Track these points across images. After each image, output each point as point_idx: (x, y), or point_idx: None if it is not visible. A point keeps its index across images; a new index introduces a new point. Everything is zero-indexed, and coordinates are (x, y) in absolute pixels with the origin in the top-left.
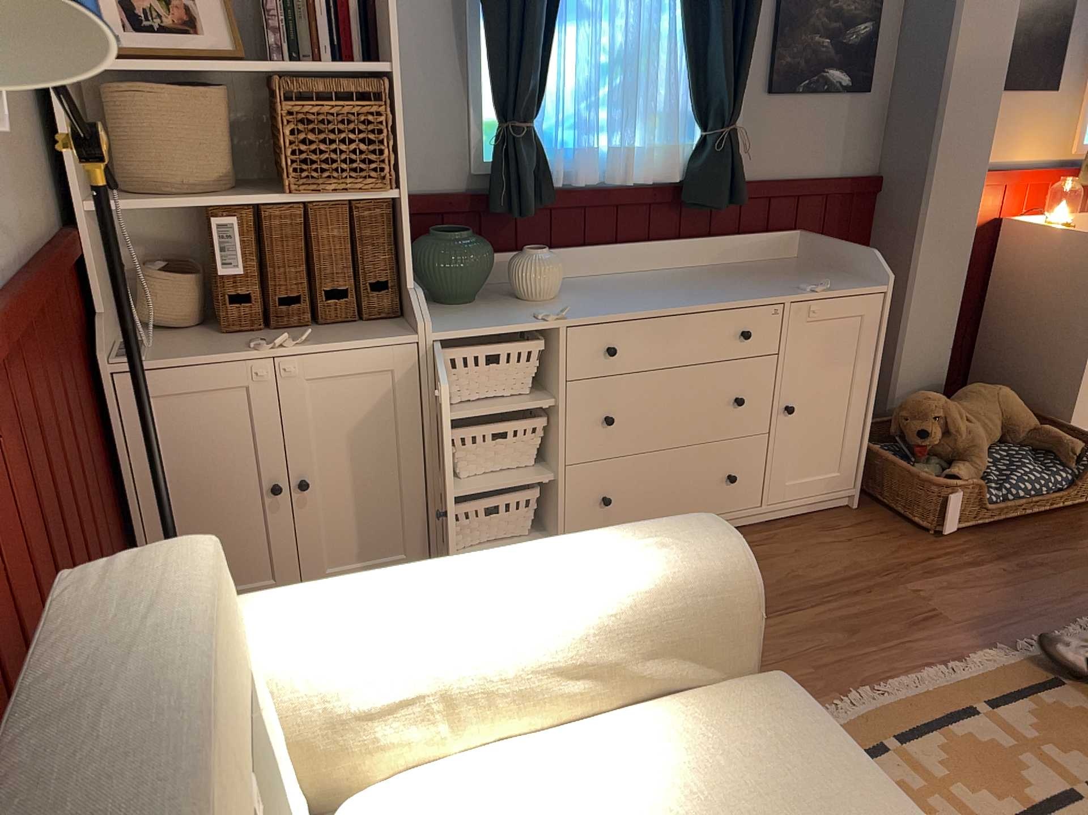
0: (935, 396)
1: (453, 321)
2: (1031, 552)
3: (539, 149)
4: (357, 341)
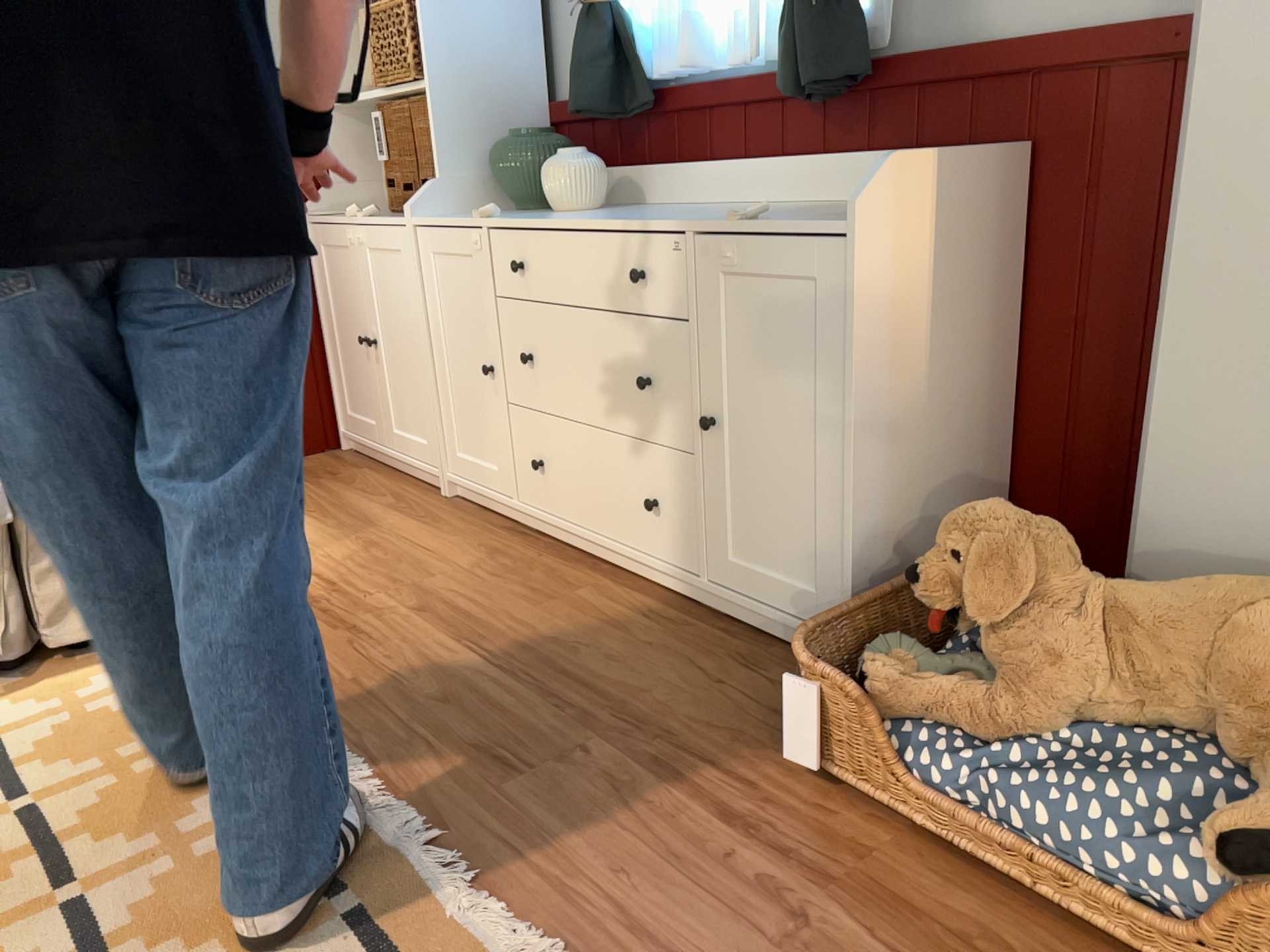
0: (1000, 514)
1: (459, 217)
2: (854, 906)
3: (618, 33)
4: (391, 221)
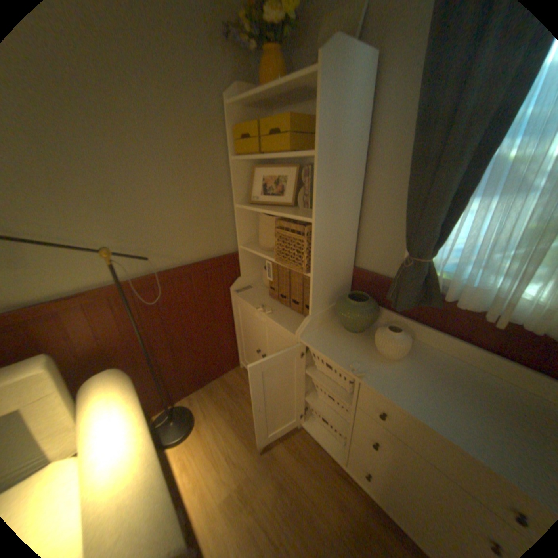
0: None
1: (324, 339)
2: None
3: (433, 275)
4: (283, 324)
